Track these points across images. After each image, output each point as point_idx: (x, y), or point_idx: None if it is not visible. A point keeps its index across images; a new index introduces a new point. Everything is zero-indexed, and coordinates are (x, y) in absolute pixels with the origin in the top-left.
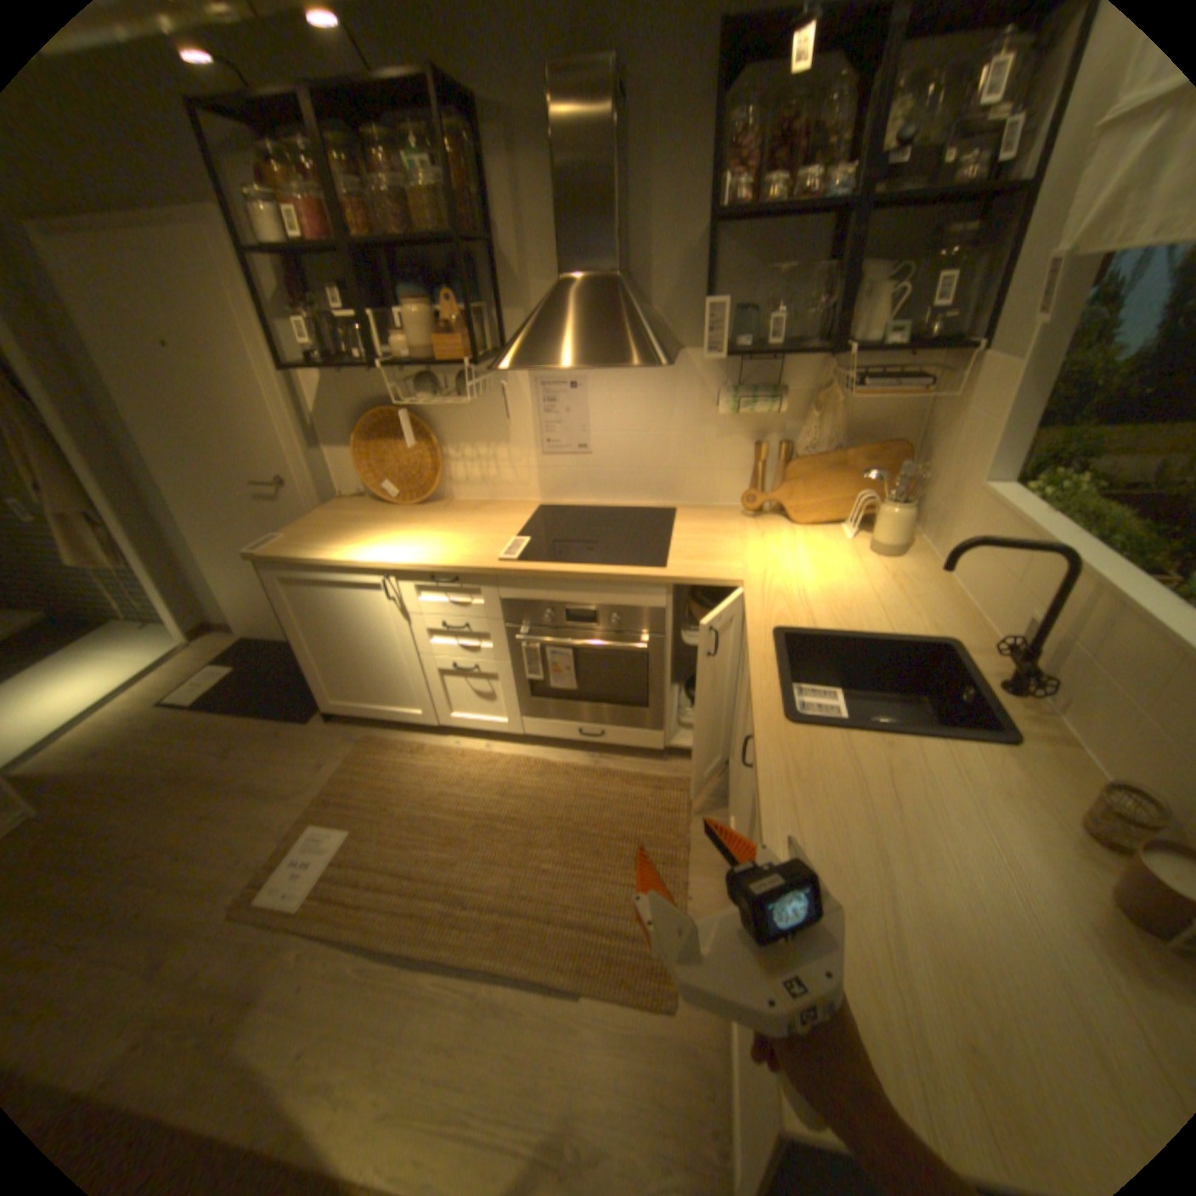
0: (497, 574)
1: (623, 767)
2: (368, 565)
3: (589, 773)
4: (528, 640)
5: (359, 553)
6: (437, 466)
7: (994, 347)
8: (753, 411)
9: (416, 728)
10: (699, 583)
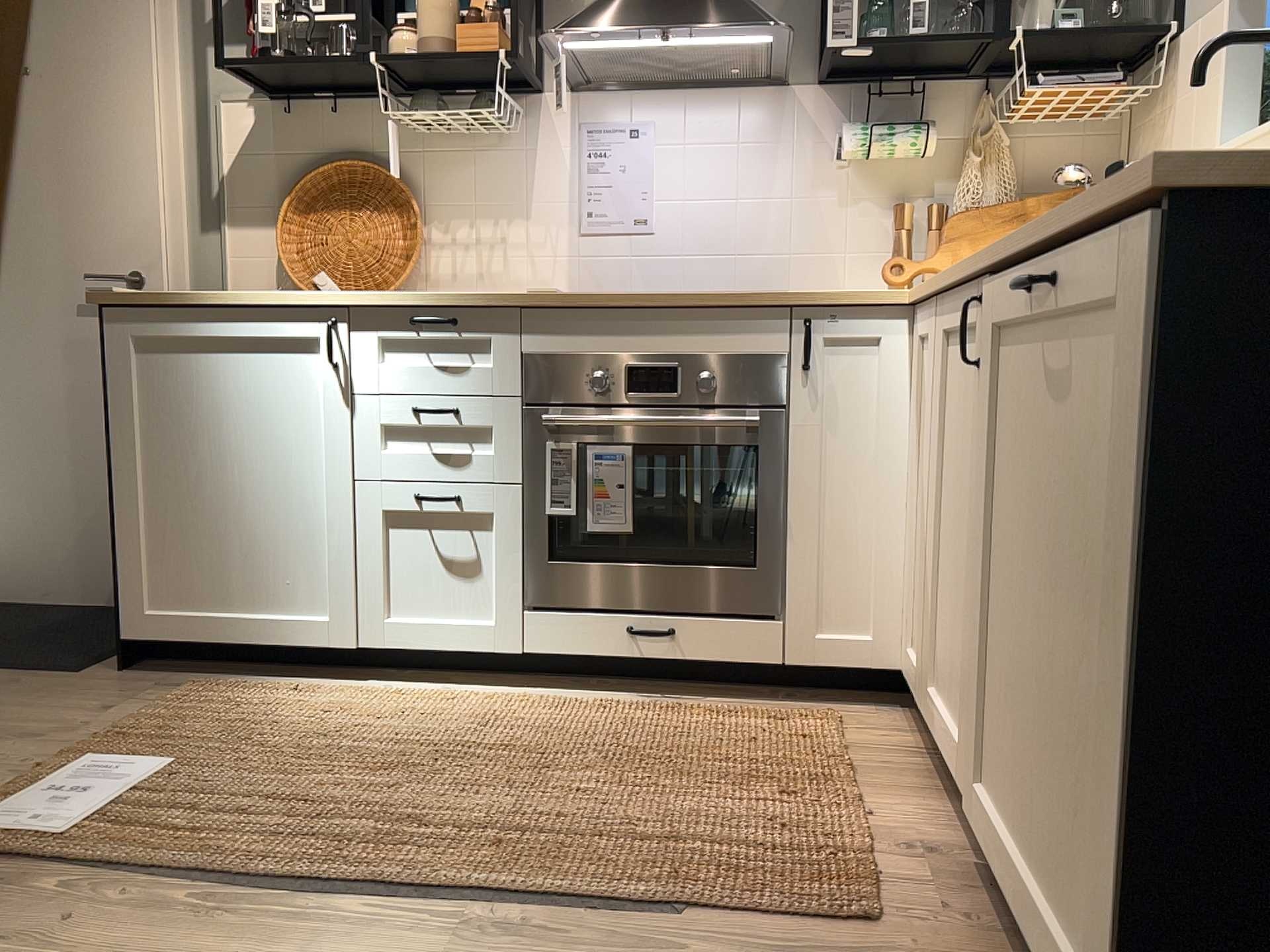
0: (524, 305)
1: (710, 707)
2: (307, 300)
3: (649, 709)
4: (563, 418)
5: (290, 294)
6: (410, 248)
7: (1182, 29)
8: (889, 143)
9: (303, 675)
10: (844, 300)
